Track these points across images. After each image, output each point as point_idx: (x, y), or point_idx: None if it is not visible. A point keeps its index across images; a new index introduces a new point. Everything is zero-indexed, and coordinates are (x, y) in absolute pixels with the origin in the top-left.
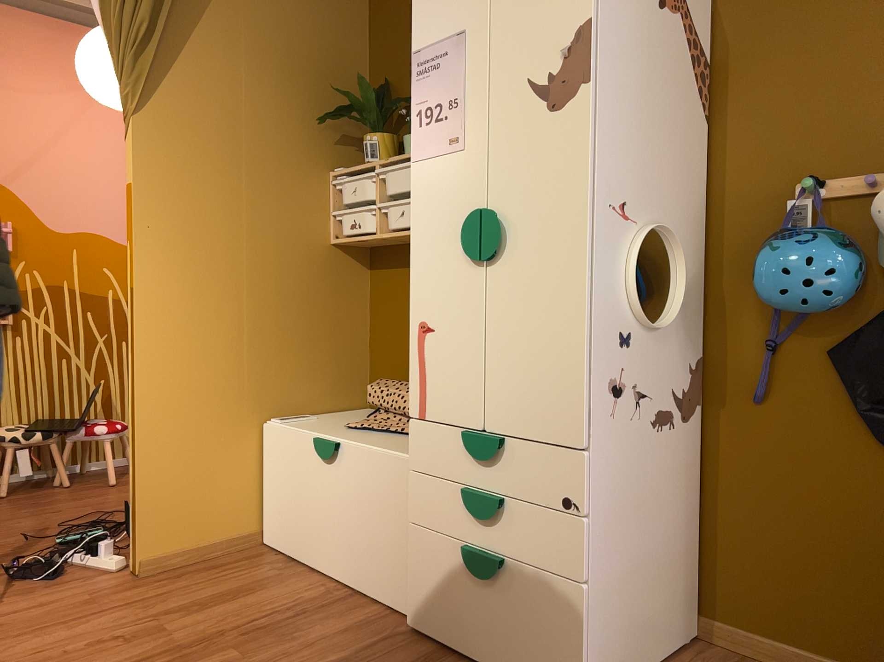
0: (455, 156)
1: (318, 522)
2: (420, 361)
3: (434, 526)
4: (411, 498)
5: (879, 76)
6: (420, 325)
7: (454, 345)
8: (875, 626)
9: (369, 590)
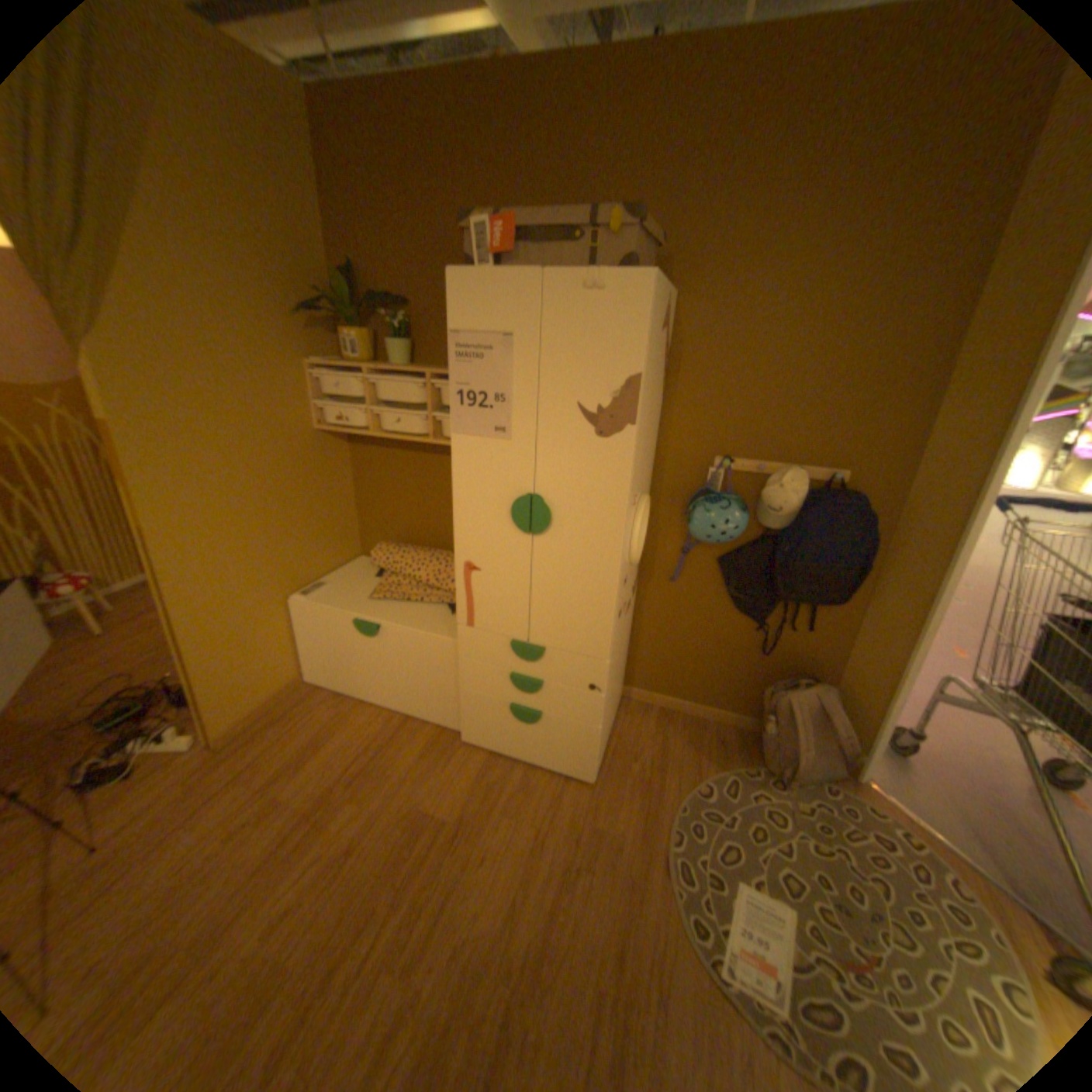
0: (501, 444)
1: (364, 674)
2: (466, 589)
3: (484, 690)
4: (460, 672)
5: (778, 398)
6: (466, 565)
7: (500, 585)
8: (715, 689)
9: (419, 715)
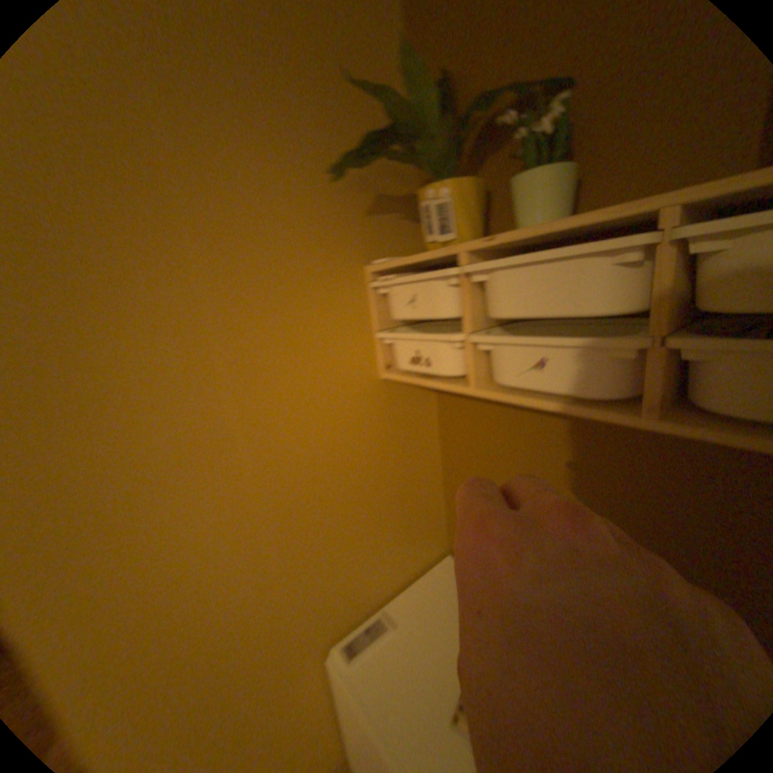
0: None
1: None
2: None
3: None
4: None
5: None
6: None
7: None
8: None
9: None
